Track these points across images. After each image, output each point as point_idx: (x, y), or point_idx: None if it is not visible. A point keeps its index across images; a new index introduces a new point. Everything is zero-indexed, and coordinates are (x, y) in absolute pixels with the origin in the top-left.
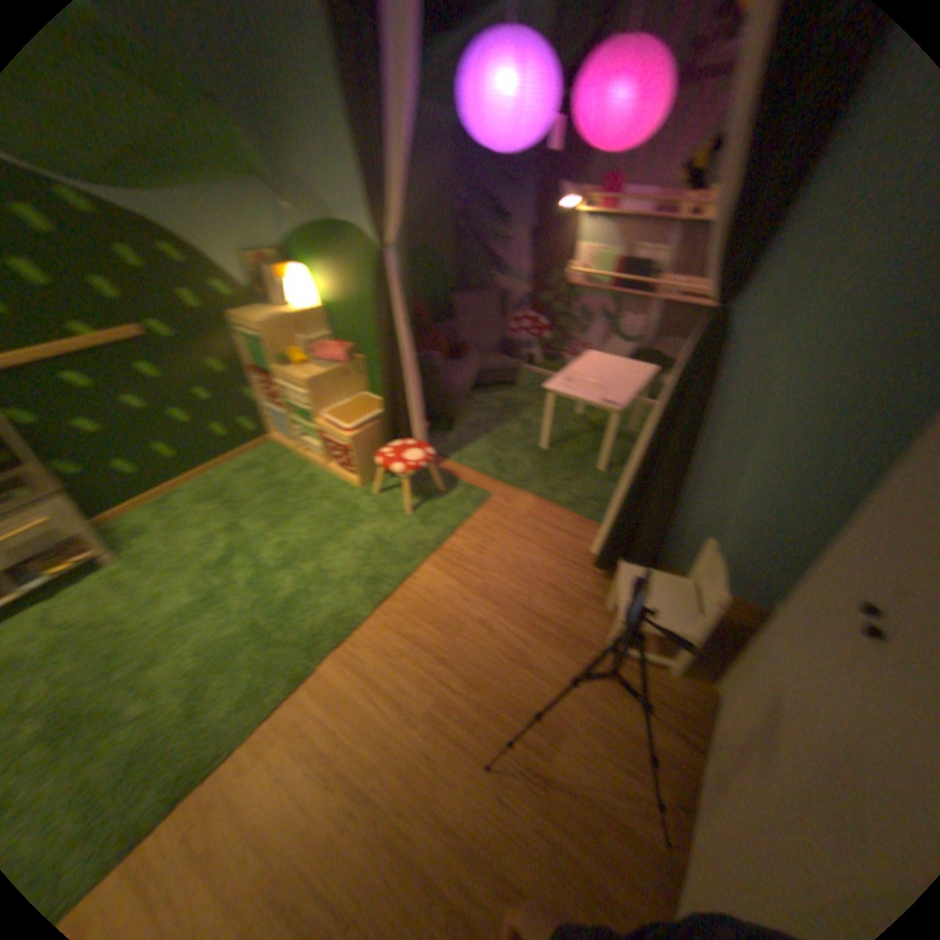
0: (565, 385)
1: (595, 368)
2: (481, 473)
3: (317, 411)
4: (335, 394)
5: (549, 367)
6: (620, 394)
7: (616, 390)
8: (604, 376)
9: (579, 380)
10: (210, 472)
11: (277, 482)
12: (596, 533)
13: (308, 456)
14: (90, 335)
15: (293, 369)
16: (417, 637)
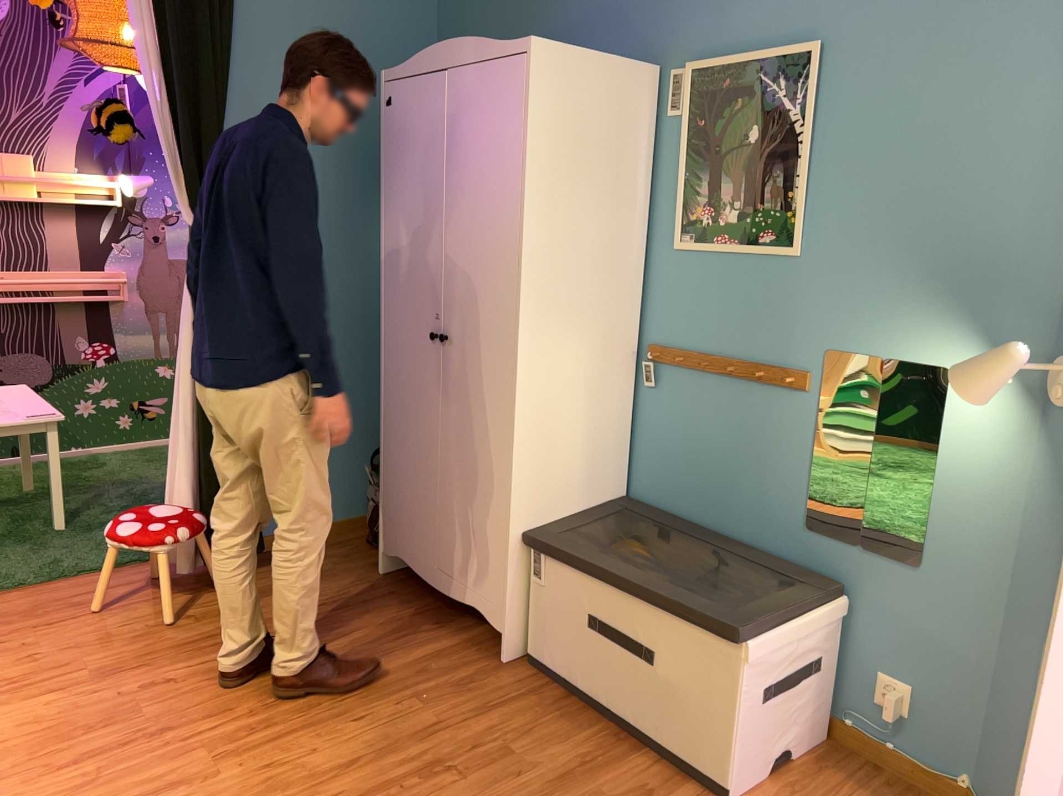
0: None
1: None
2: None
3: None
4: None
5: None
6: (33, 408)
7: (22, 407)
8: None
9: None
10: None
11: None
12: (143, 567)
13: None
14: None
15: None
16: (88, 750)
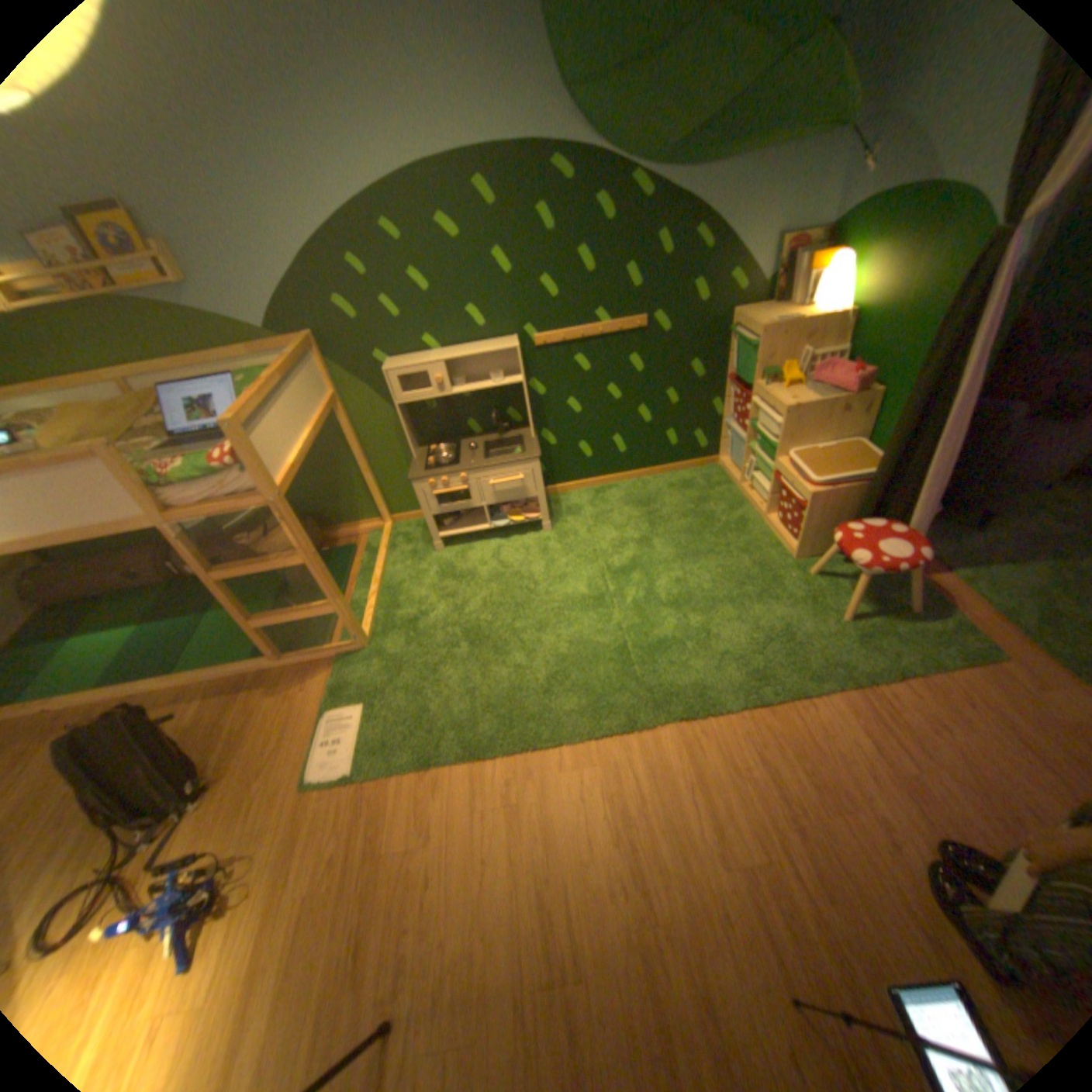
0: None
1: None
2: (1006, 615)
3: (783, 446)
4: (815, 431)
5: None
6: None
7: None
8: None
9: None
10: (644, 477)
11: (701, 512)
12: None
13: (747, 494)
14: (602, 322)
15: (776, 387)
16: (782, 775)
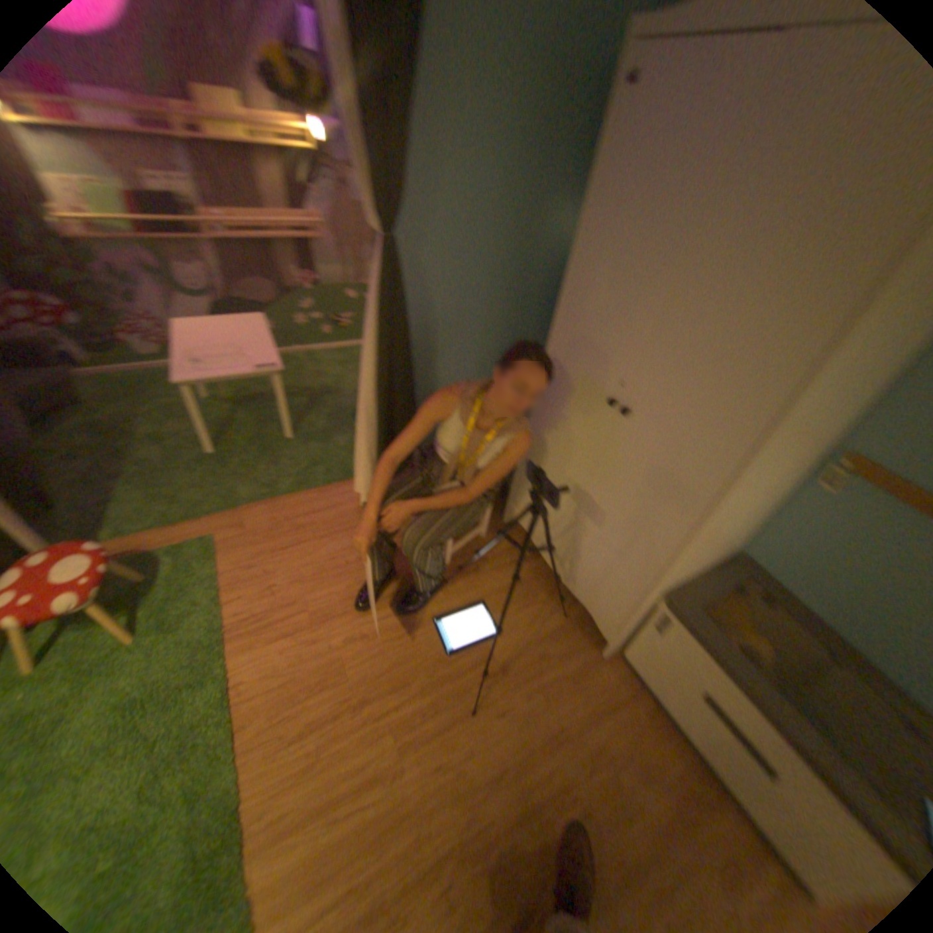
0: (190, 368)
1: (197, 336)
2: (163, 525)
3: None
4: None
5: (100, 360)
6: (257, 353)
7: (249, 351)
8: (219, 342)
9: (197, 357)
10: None
11: None
12: (341, 490)
13: None
14: None
15: None
16: (309, 720)
